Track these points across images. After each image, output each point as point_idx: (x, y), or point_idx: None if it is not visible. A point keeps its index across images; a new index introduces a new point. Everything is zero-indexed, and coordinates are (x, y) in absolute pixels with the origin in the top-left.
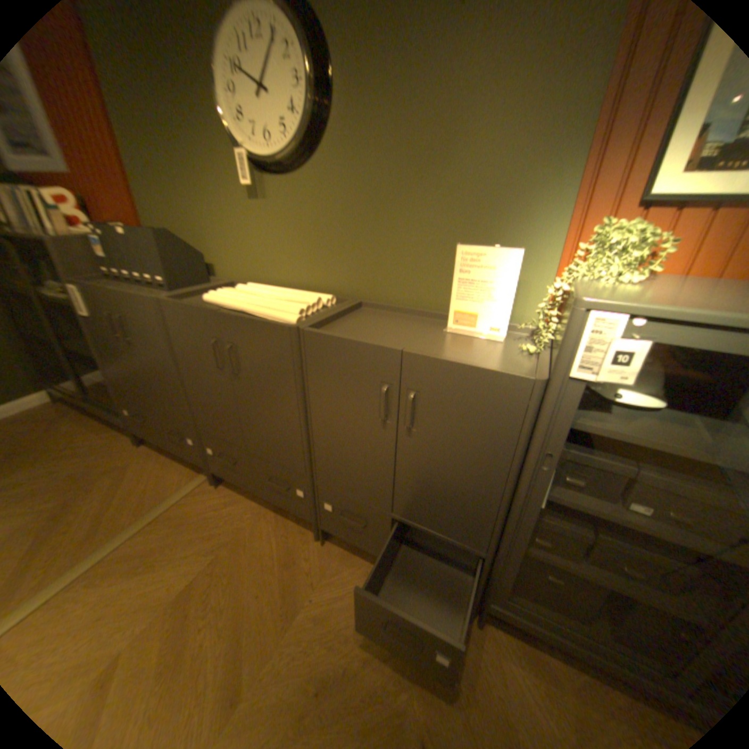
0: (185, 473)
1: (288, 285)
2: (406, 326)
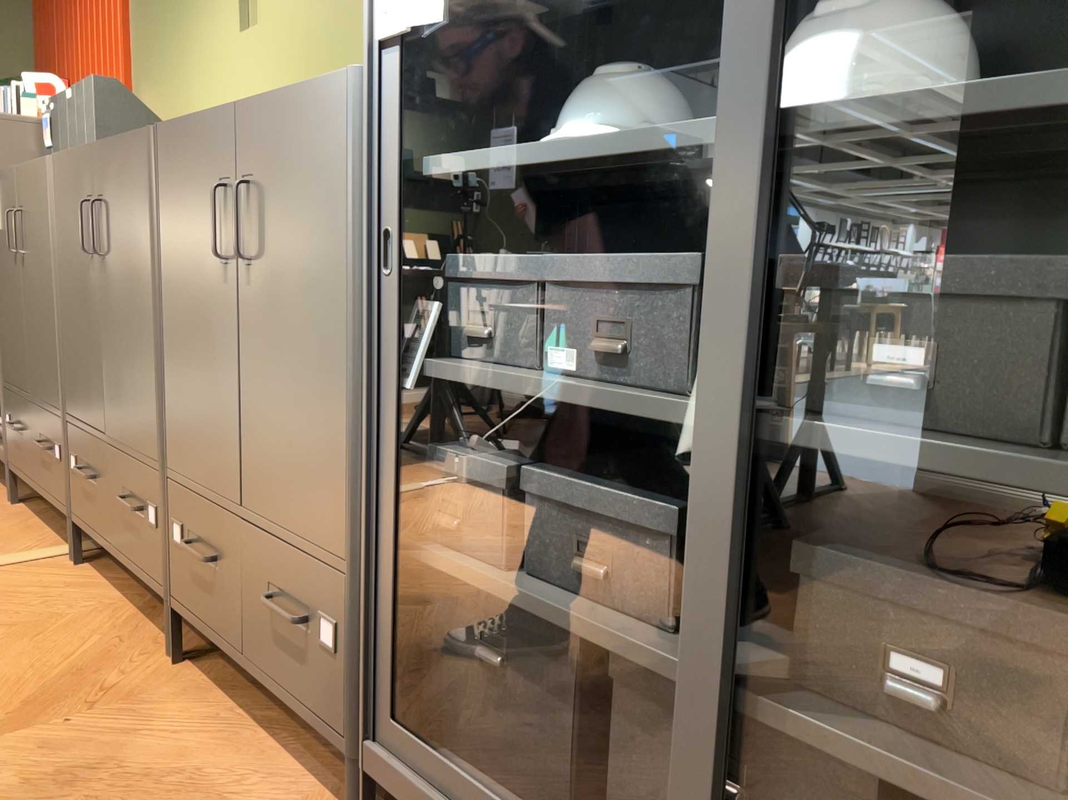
0: (51, 542)
1: None
2: None
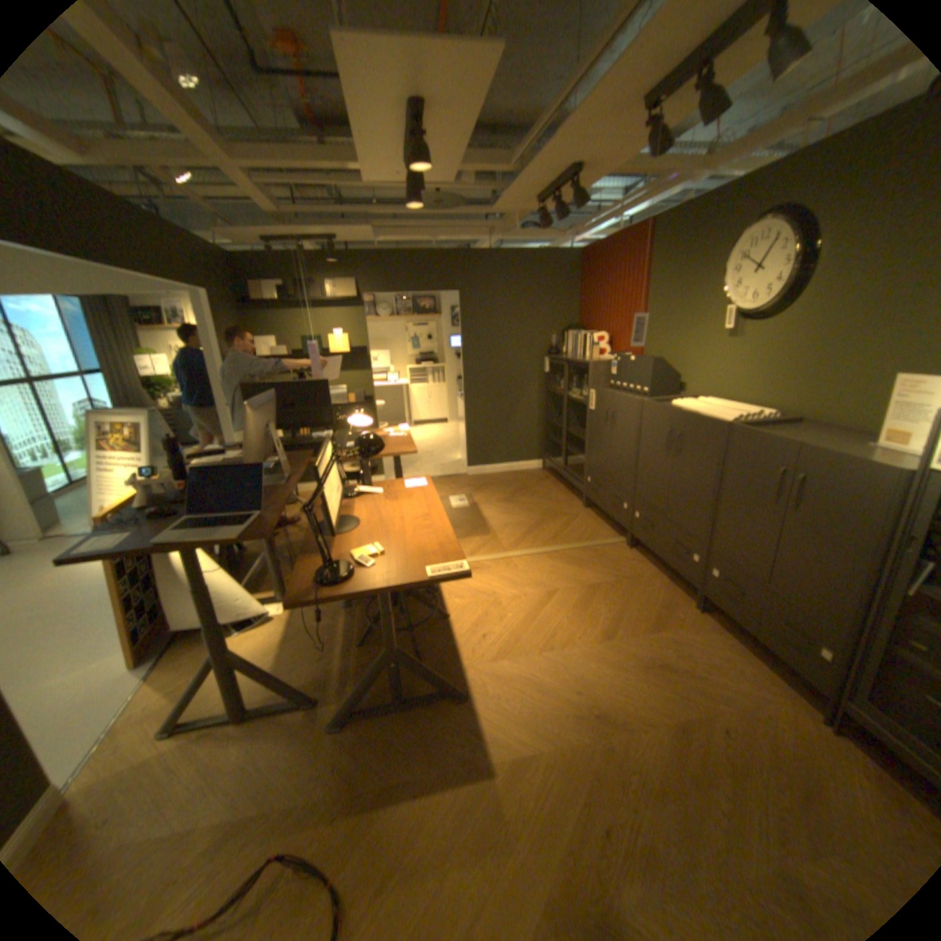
0: (613, 533)
1: (743, 402)
2: (835, 438)
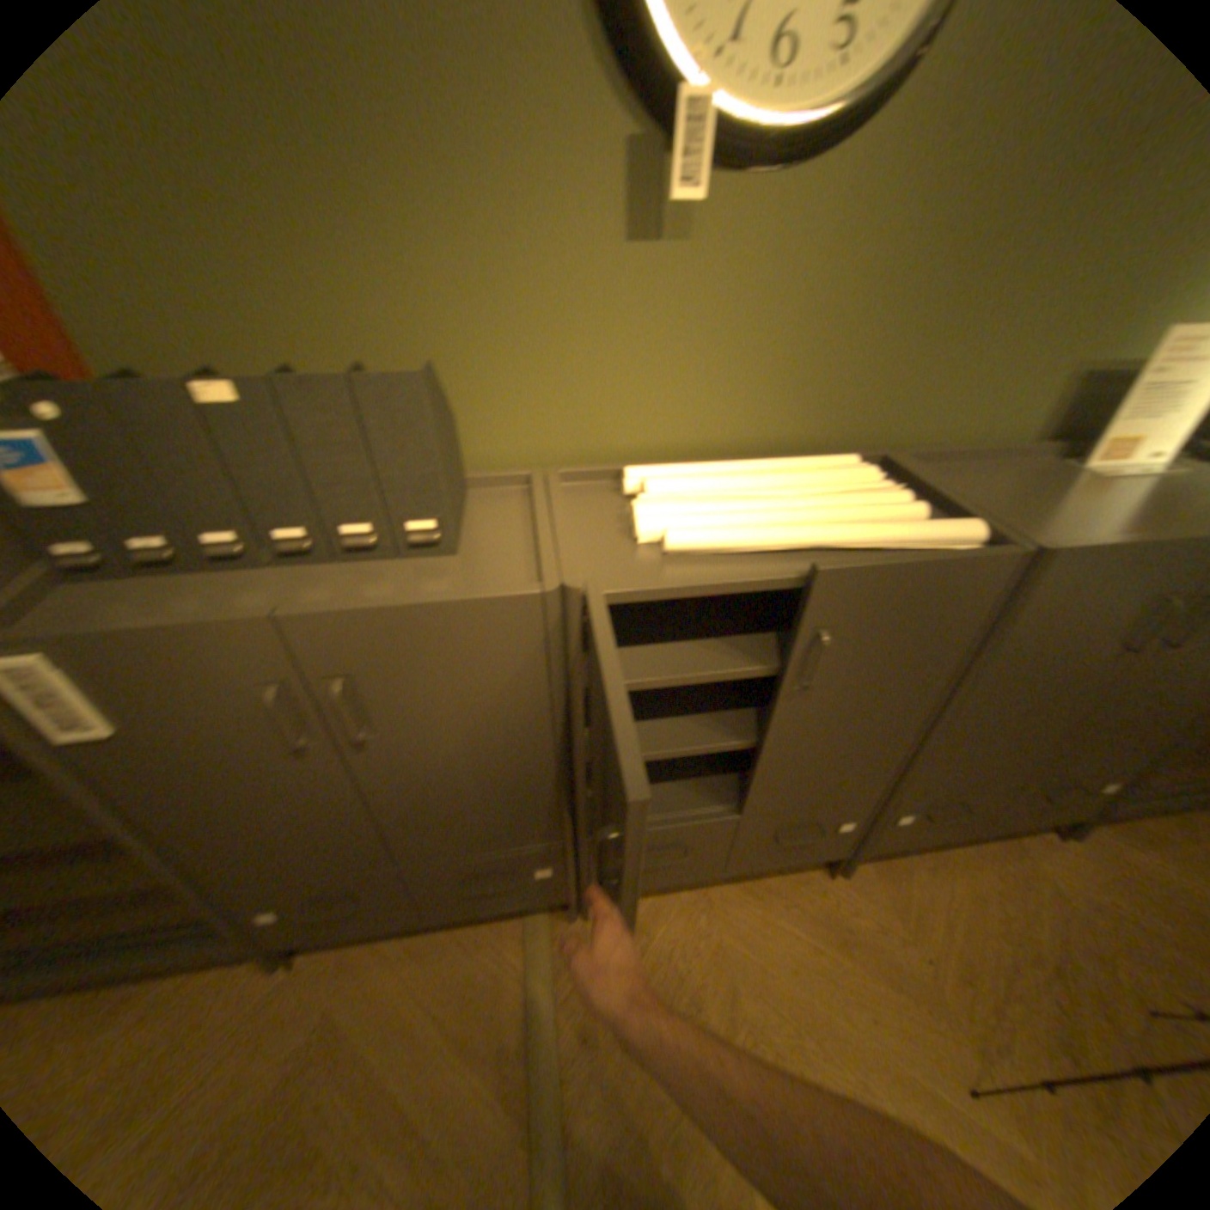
0: (491, 934)
1: (710, 451)
2: (1047, 482)
